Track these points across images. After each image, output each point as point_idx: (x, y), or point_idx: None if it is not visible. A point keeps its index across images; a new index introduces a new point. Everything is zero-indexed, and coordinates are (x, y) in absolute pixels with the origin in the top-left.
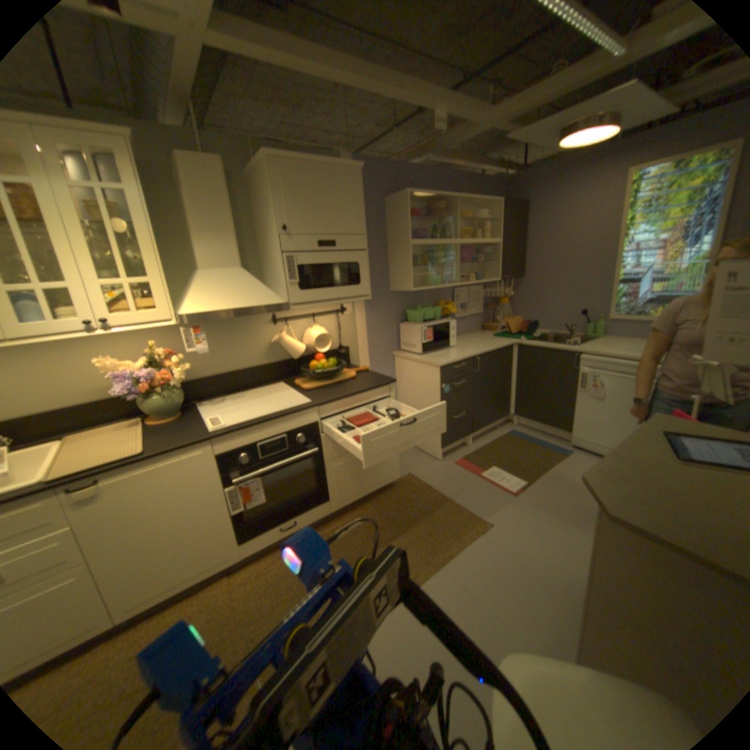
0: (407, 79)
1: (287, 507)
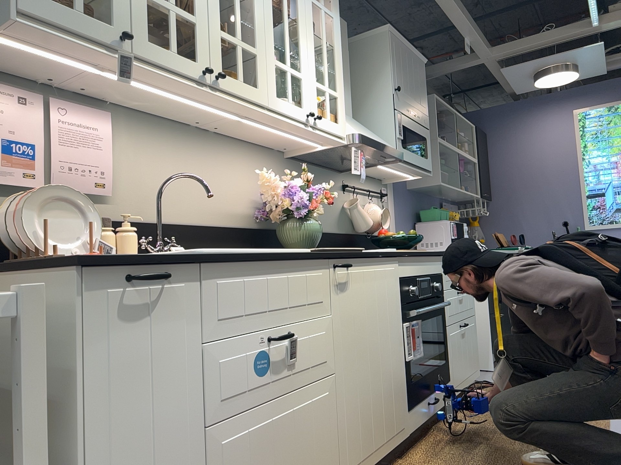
0: (464, 9)
1: (431, 372)
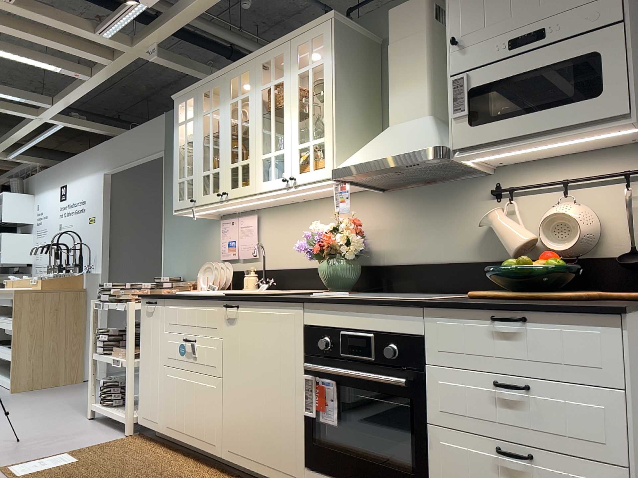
0: None
1: (363, 461)
